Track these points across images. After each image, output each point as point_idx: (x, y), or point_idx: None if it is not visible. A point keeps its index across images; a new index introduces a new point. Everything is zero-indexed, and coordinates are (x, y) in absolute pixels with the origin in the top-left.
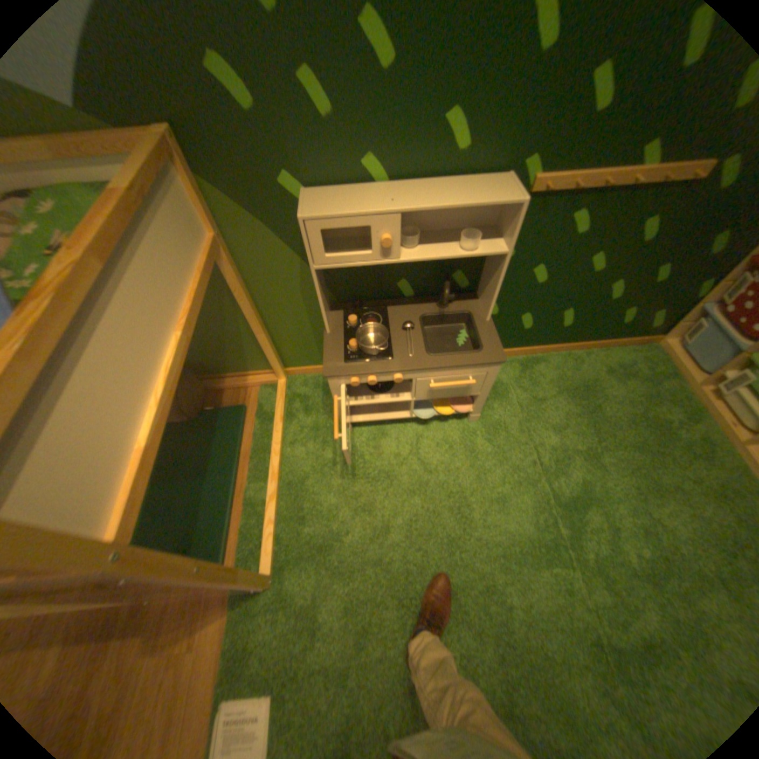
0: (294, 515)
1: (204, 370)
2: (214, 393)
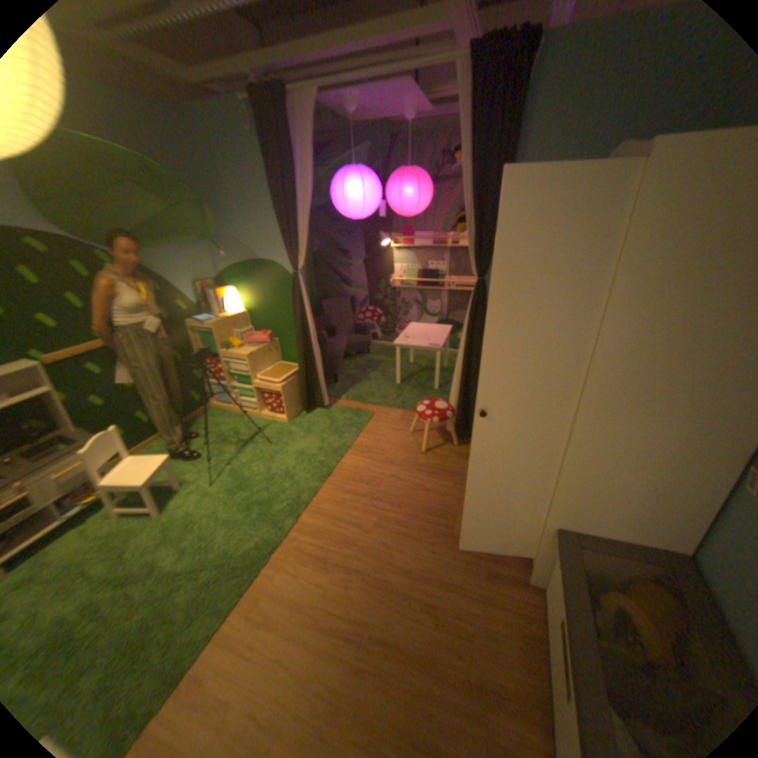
0: None
1: None
2: None
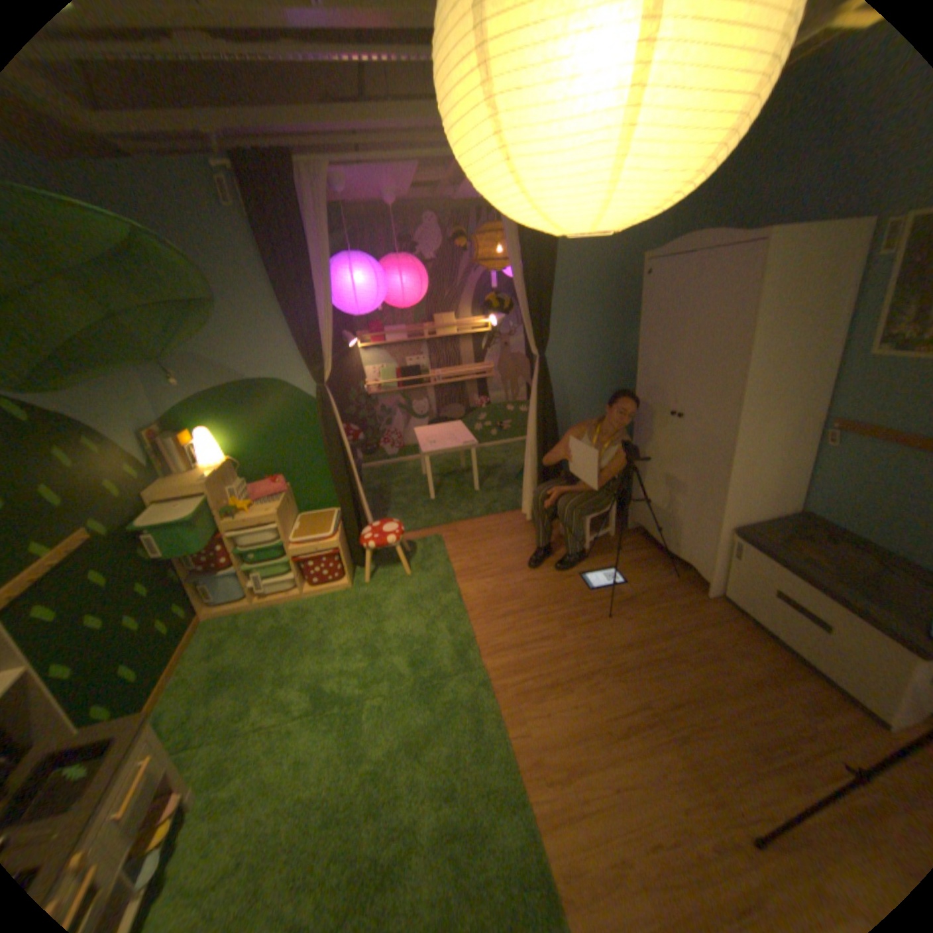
0: None
1: None
2: None
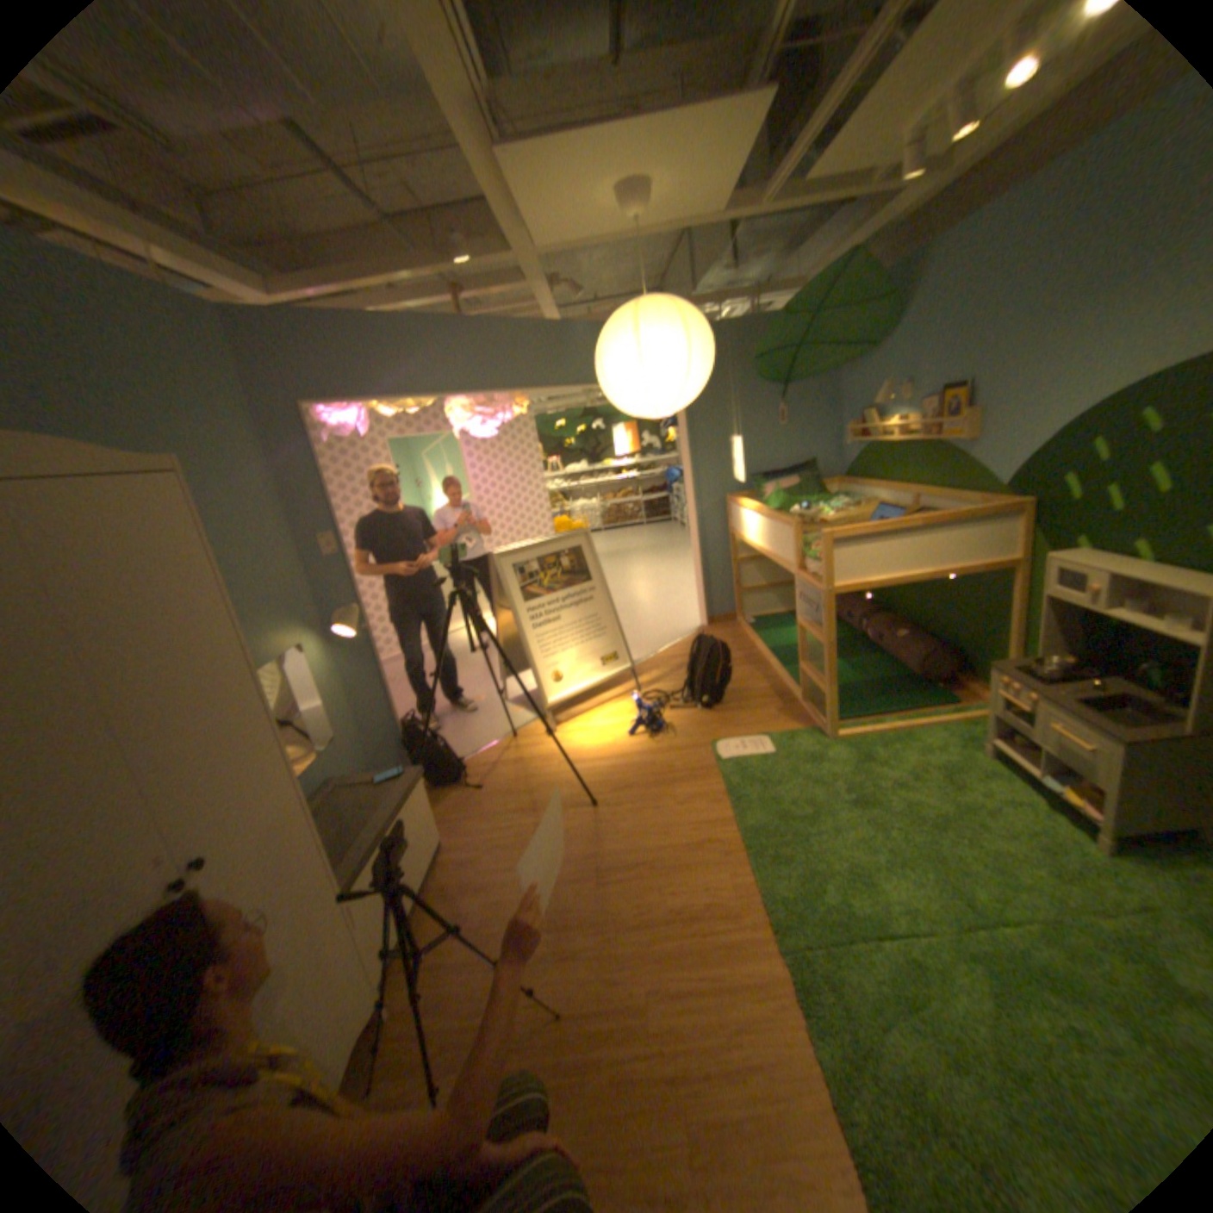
0: (886, 743)
1: (970, 668)
2: (959, 687)
